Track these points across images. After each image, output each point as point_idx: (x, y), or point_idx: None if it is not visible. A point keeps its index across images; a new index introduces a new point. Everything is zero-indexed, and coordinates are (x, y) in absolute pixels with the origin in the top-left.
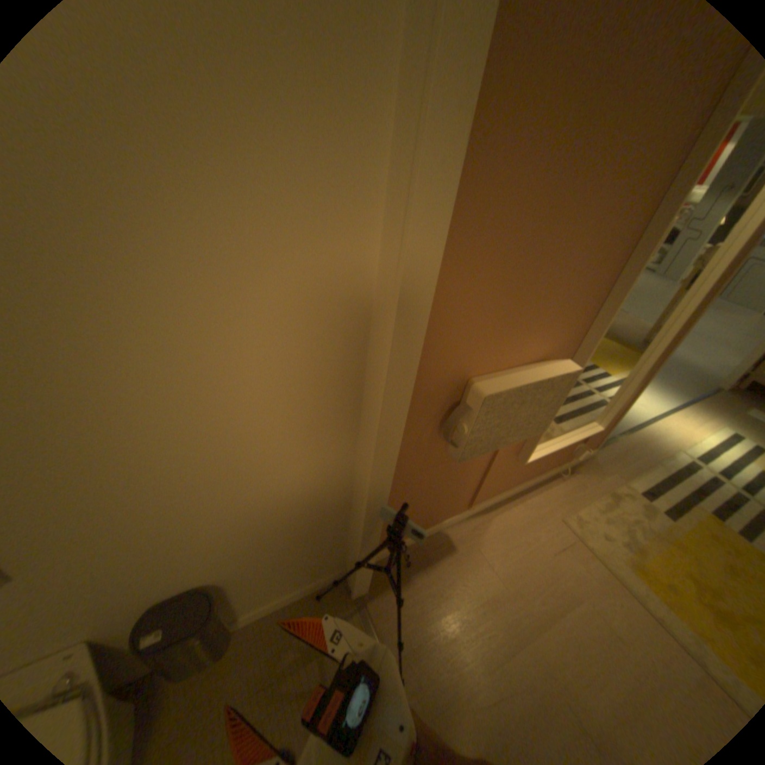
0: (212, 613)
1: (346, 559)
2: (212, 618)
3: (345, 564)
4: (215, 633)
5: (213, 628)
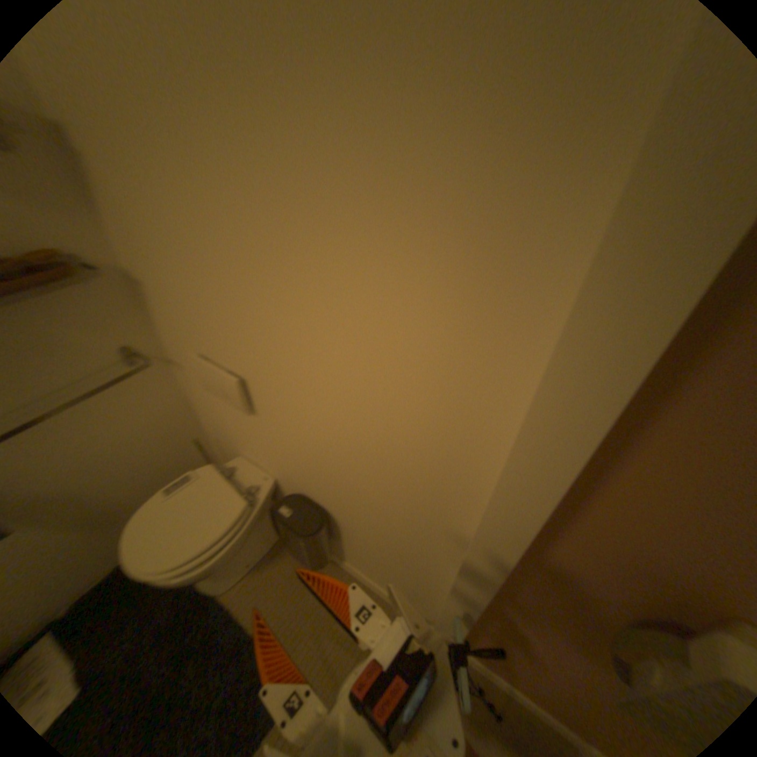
0: (318, 538)
1: (437, 625)
2: (315, 541)
3: (435, 629)
4: (319, 554)
5: (318, 549)
